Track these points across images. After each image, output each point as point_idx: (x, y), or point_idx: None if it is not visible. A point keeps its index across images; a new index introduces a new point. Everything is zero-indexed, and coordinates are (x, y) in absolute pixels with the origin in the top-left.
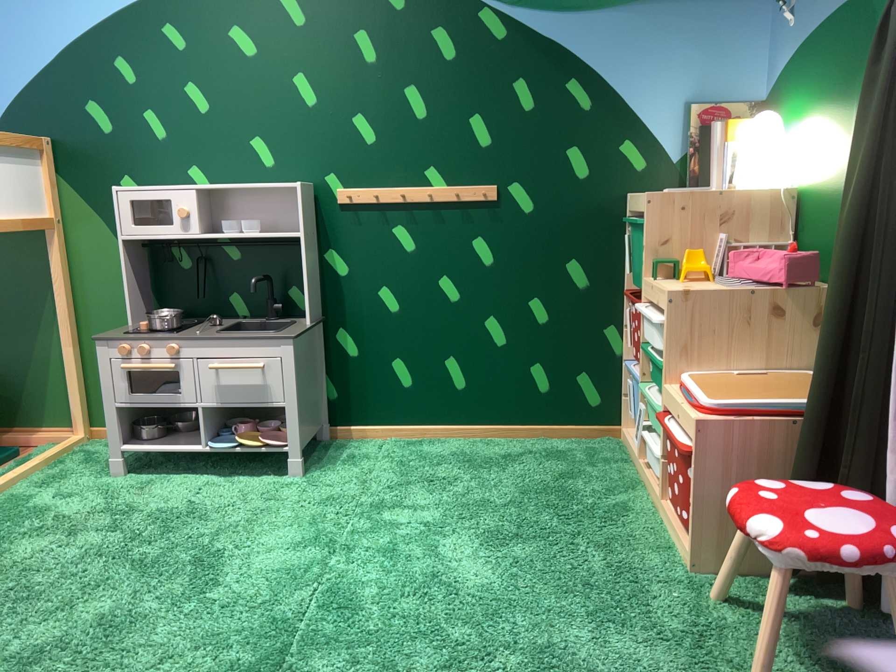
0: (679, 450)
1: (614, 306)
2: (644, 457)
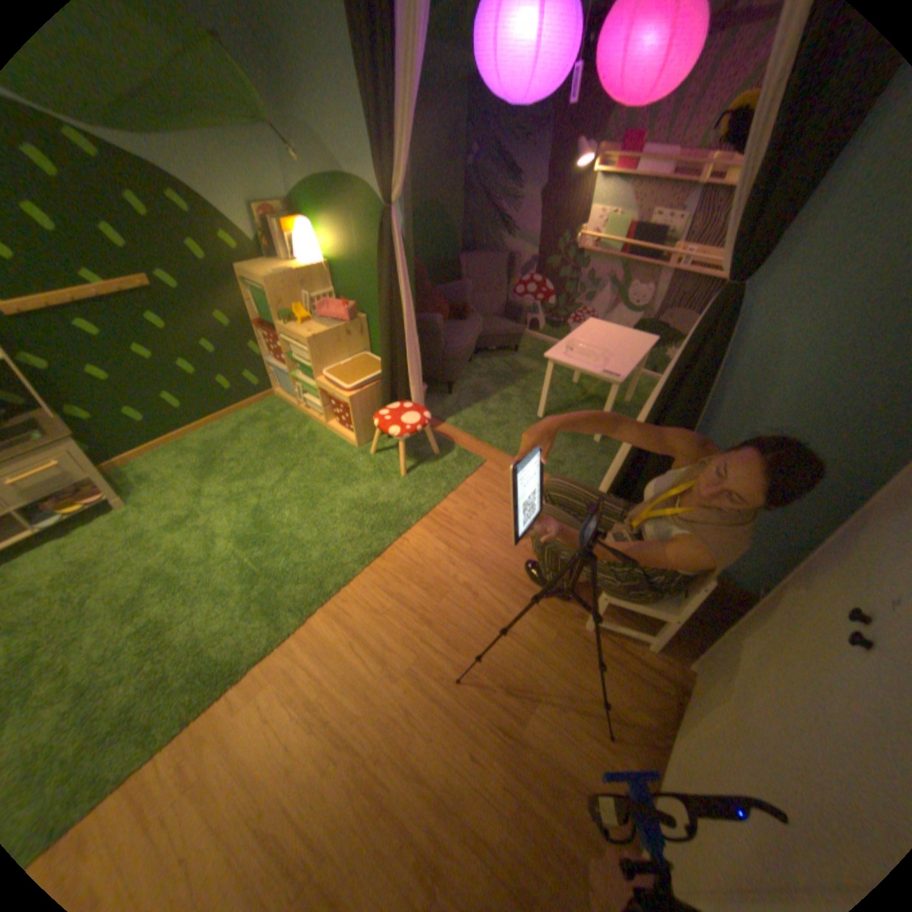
0: (334, 406)
1: (248, 332)
2: (300, 405)
